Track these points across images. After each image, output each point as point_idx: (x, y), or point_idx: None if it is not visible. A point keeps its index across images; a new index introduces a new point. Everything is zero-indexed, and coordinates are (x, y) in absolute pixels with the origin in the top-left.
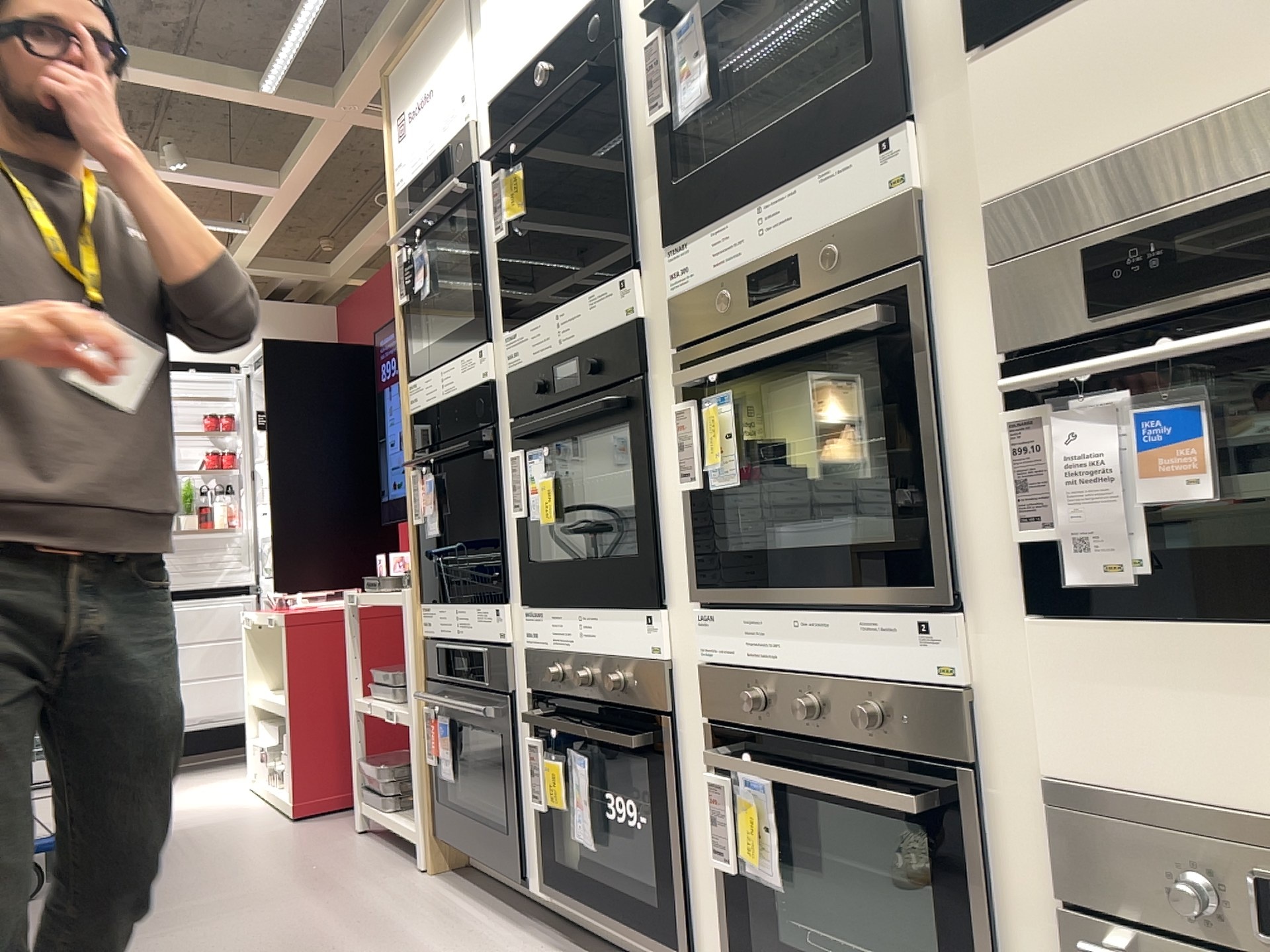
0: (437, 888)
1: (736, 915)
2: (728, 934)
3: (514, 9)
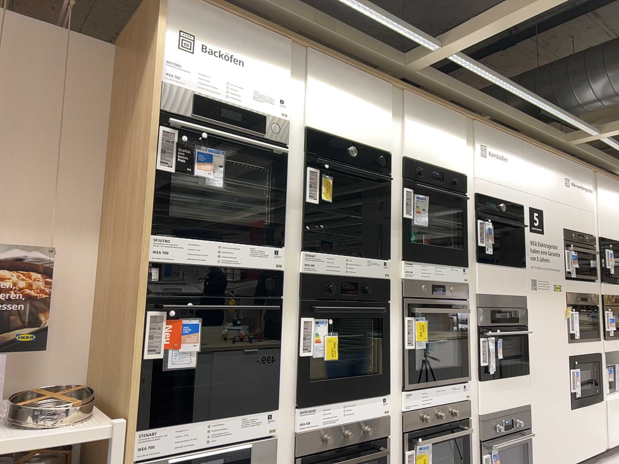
0: None
1: None
2: None
3: (336, 110)
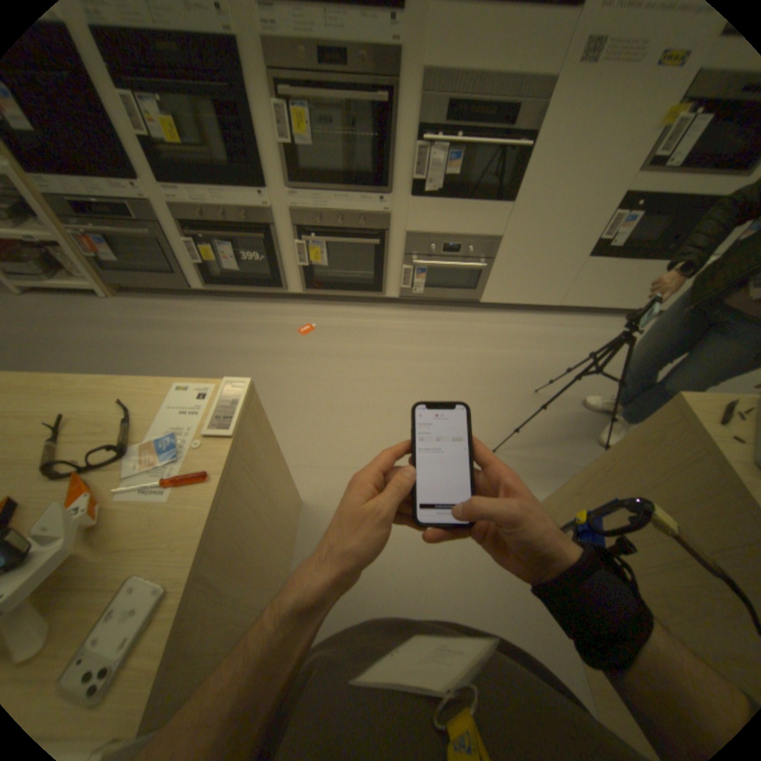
0: (127, 303)
1: (305, 276)
2: (300, 281)
3: None
